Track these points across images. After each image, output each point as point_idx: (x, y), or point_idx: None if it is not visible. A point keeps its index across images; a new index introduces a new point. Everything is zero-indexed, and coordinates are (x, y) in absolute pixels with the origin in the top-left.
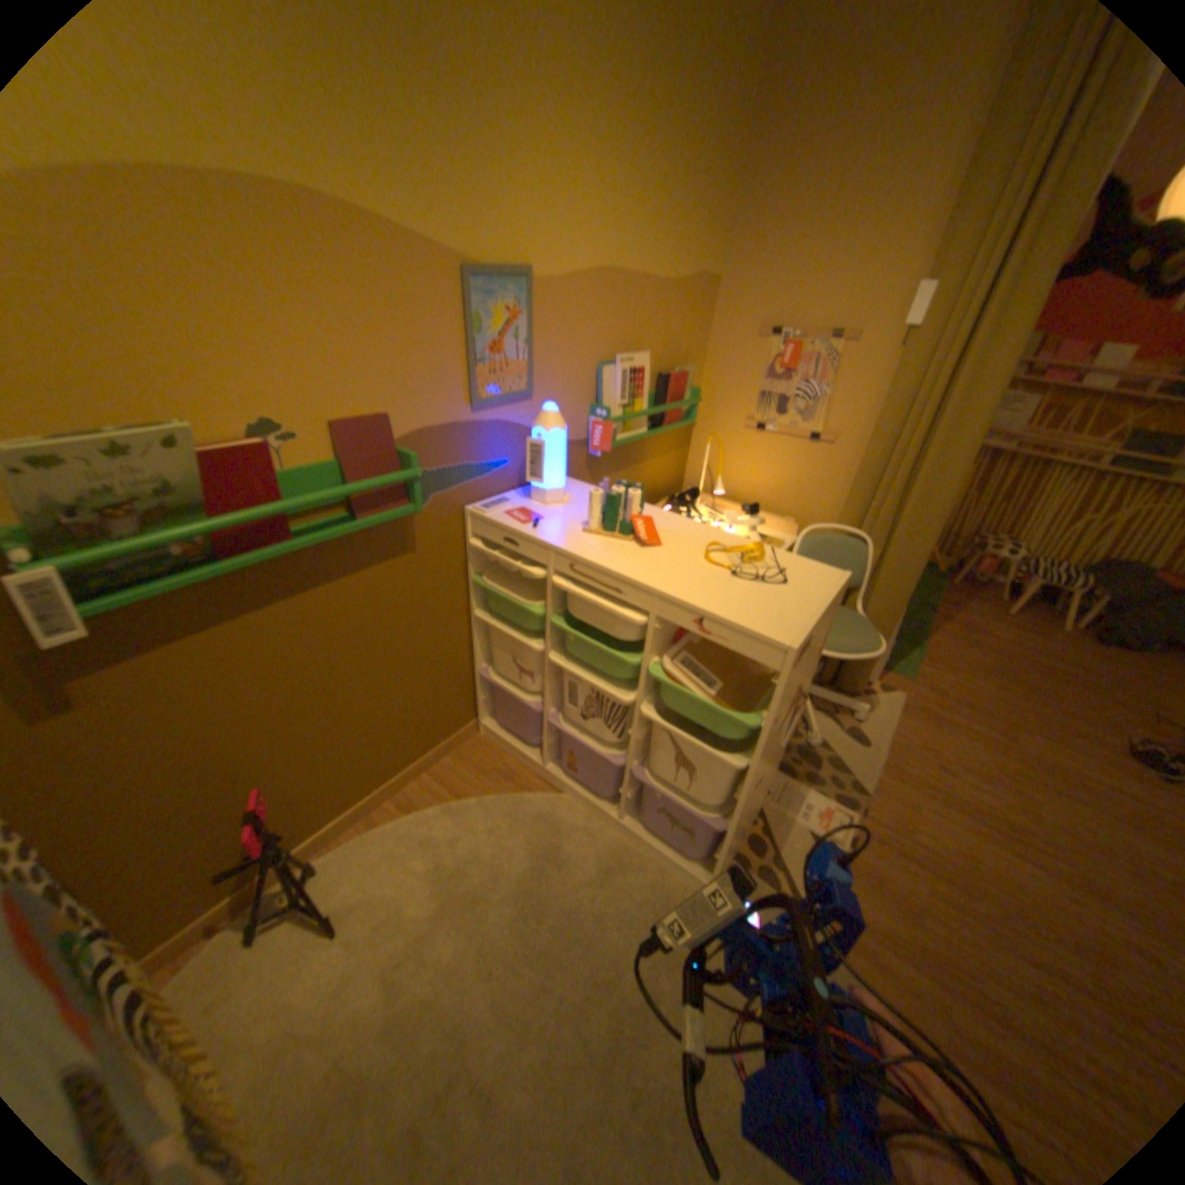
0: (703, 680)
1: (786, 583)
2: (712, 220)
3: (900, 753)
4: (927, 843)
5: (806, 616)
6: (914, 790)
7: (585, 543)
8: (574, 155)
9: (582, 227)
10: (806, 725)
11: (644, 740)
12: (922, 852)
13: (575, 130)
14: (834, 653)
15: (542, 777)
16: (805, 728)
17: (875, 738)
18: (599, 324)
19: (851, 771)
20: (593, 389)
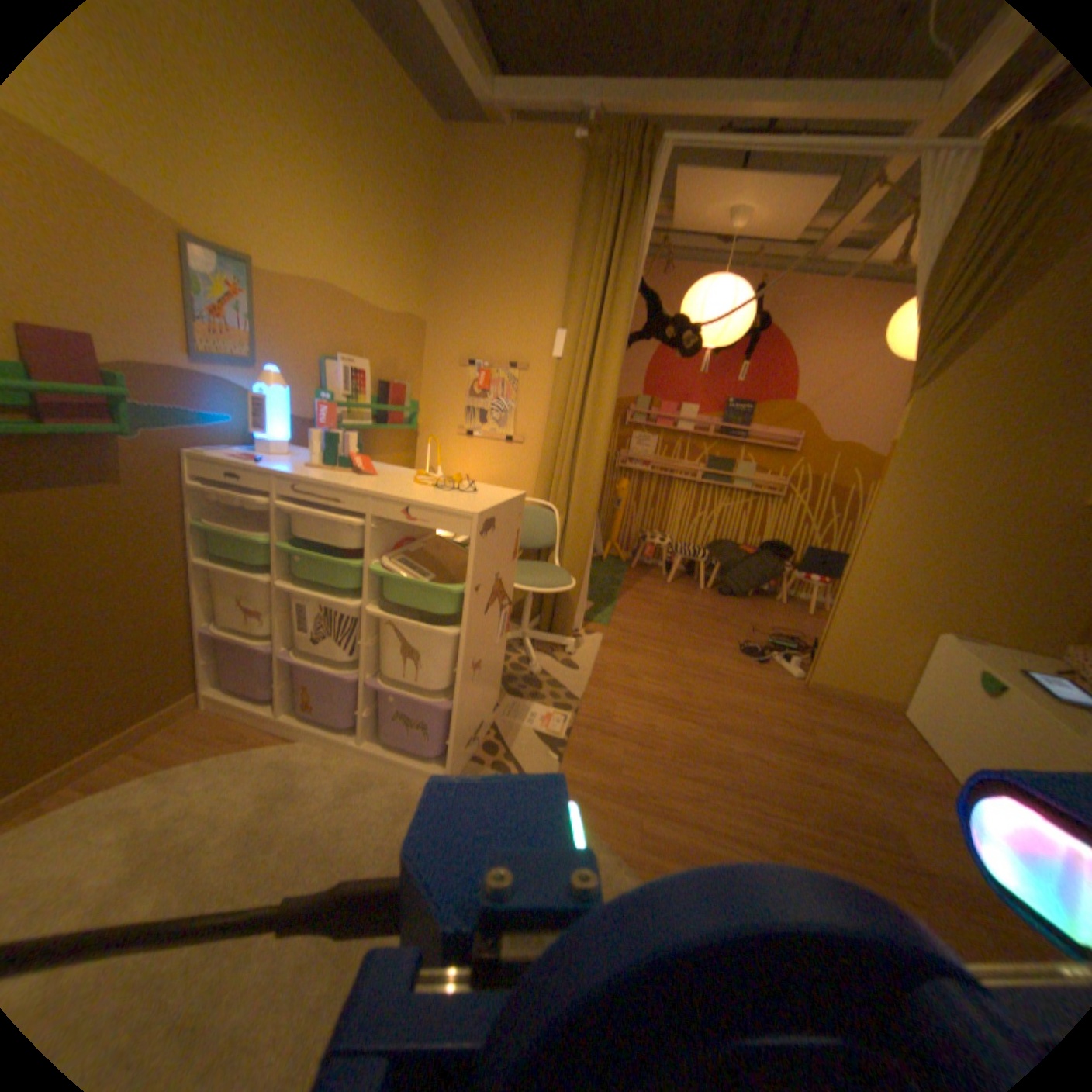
0: (418, 575)
1: (477, 495)
2: (415, 279)
3: (599, 672)
4: (620, 724)
5: (489, 506)
6: (610, 693)
7: (308, 473)
8: (290, 191)
9: (300, 245)
10: (526, 657)
11: (376, 654)
12: (617, 730)
13: (290, 174)
14: (537, 590)
15: (275, 734)
16: (526, 659)
17: (581, 664)
18: (321, 326)
19: (564, 687)
20: (319, 379)
